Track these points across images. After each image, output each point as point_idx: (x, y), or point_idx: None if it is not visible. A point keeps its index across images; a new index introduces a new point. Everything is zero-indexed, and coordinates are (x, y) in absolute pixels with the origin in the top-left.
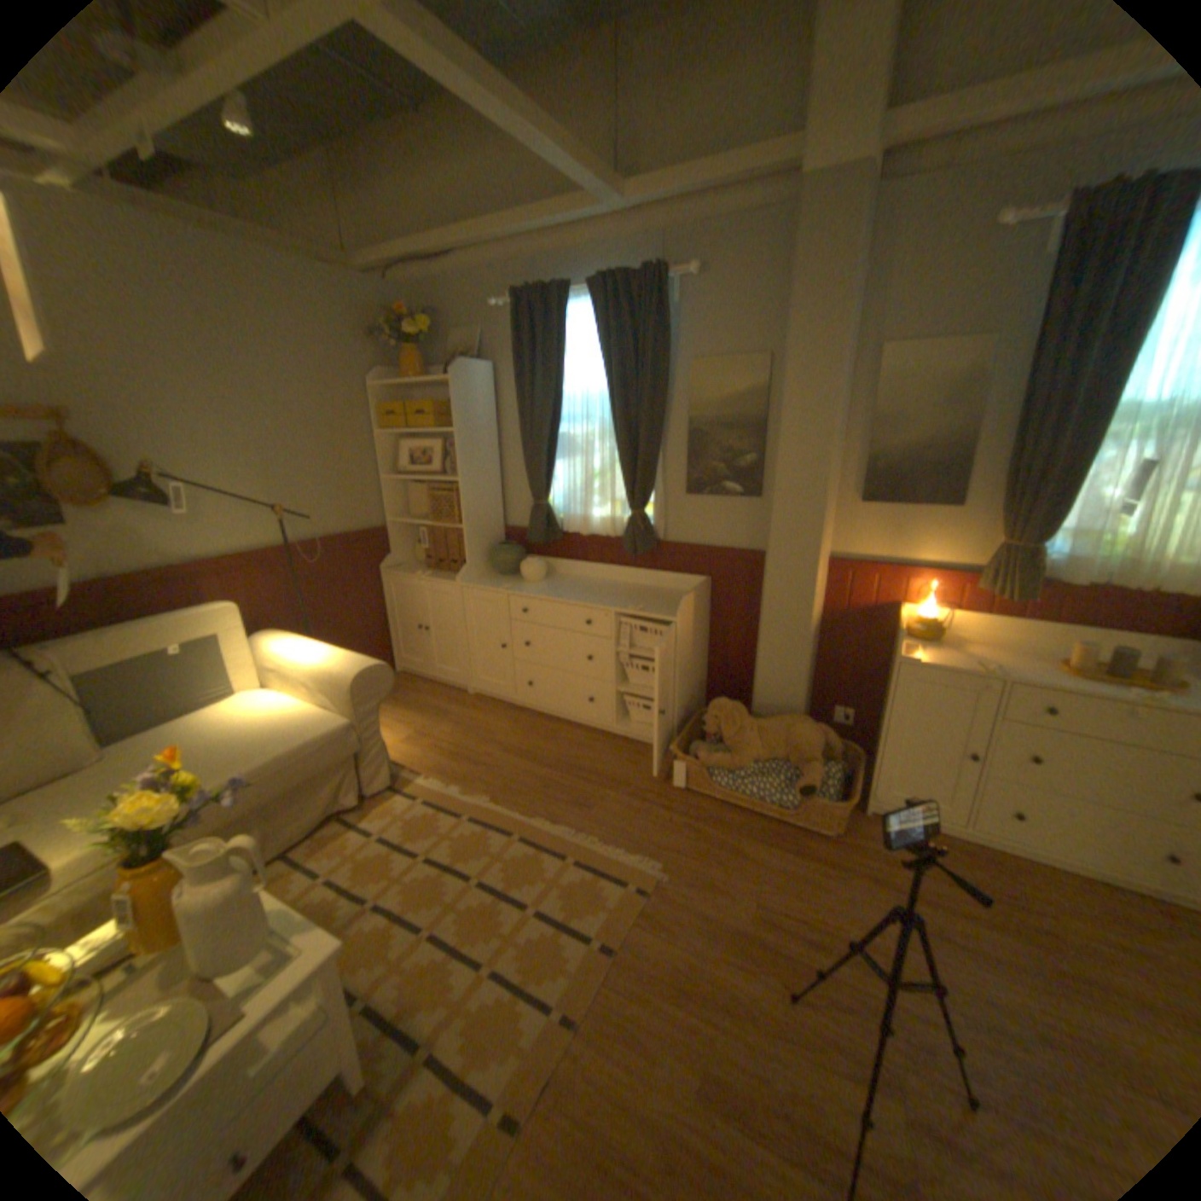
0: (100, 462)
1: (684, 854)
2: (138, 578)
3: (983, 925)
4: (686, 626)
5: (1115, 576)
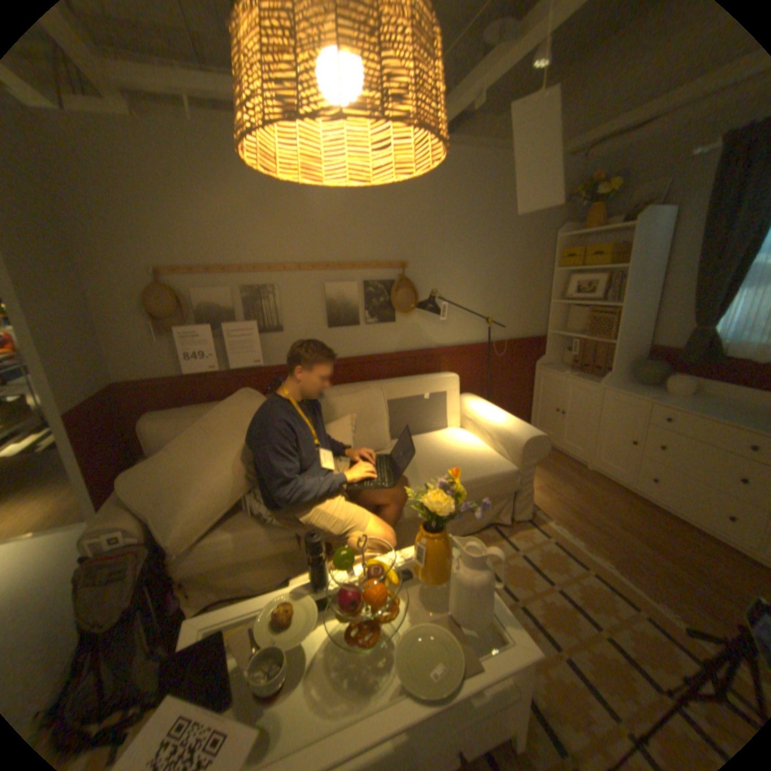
0: (413, 291)
1: None
2: (416, 354)
3: None
4: None
5: None
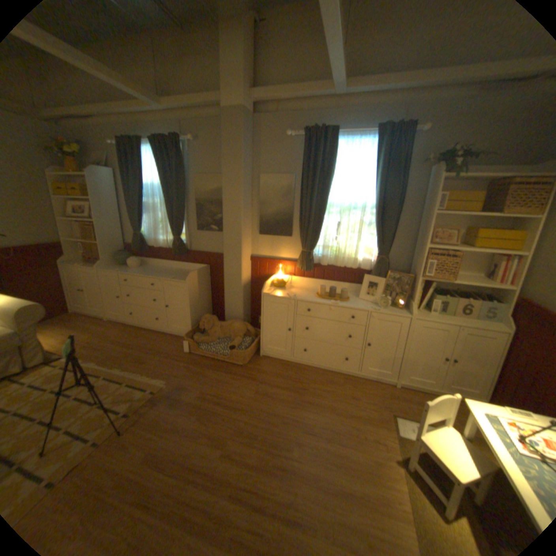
0: None
1: (177, 378)
2: None
3: (283, 390)
4: (193, 285)
5: (334, 262)
